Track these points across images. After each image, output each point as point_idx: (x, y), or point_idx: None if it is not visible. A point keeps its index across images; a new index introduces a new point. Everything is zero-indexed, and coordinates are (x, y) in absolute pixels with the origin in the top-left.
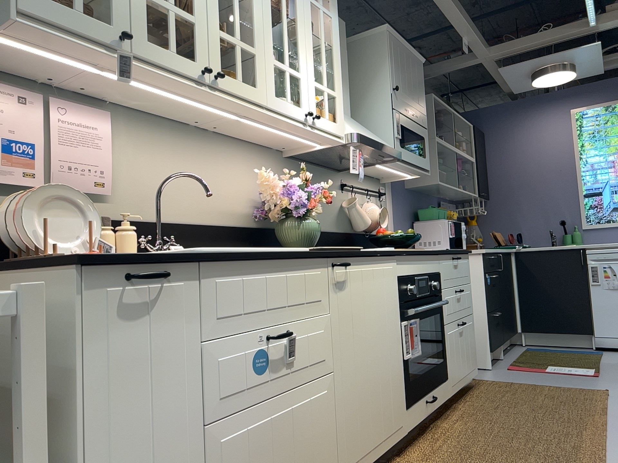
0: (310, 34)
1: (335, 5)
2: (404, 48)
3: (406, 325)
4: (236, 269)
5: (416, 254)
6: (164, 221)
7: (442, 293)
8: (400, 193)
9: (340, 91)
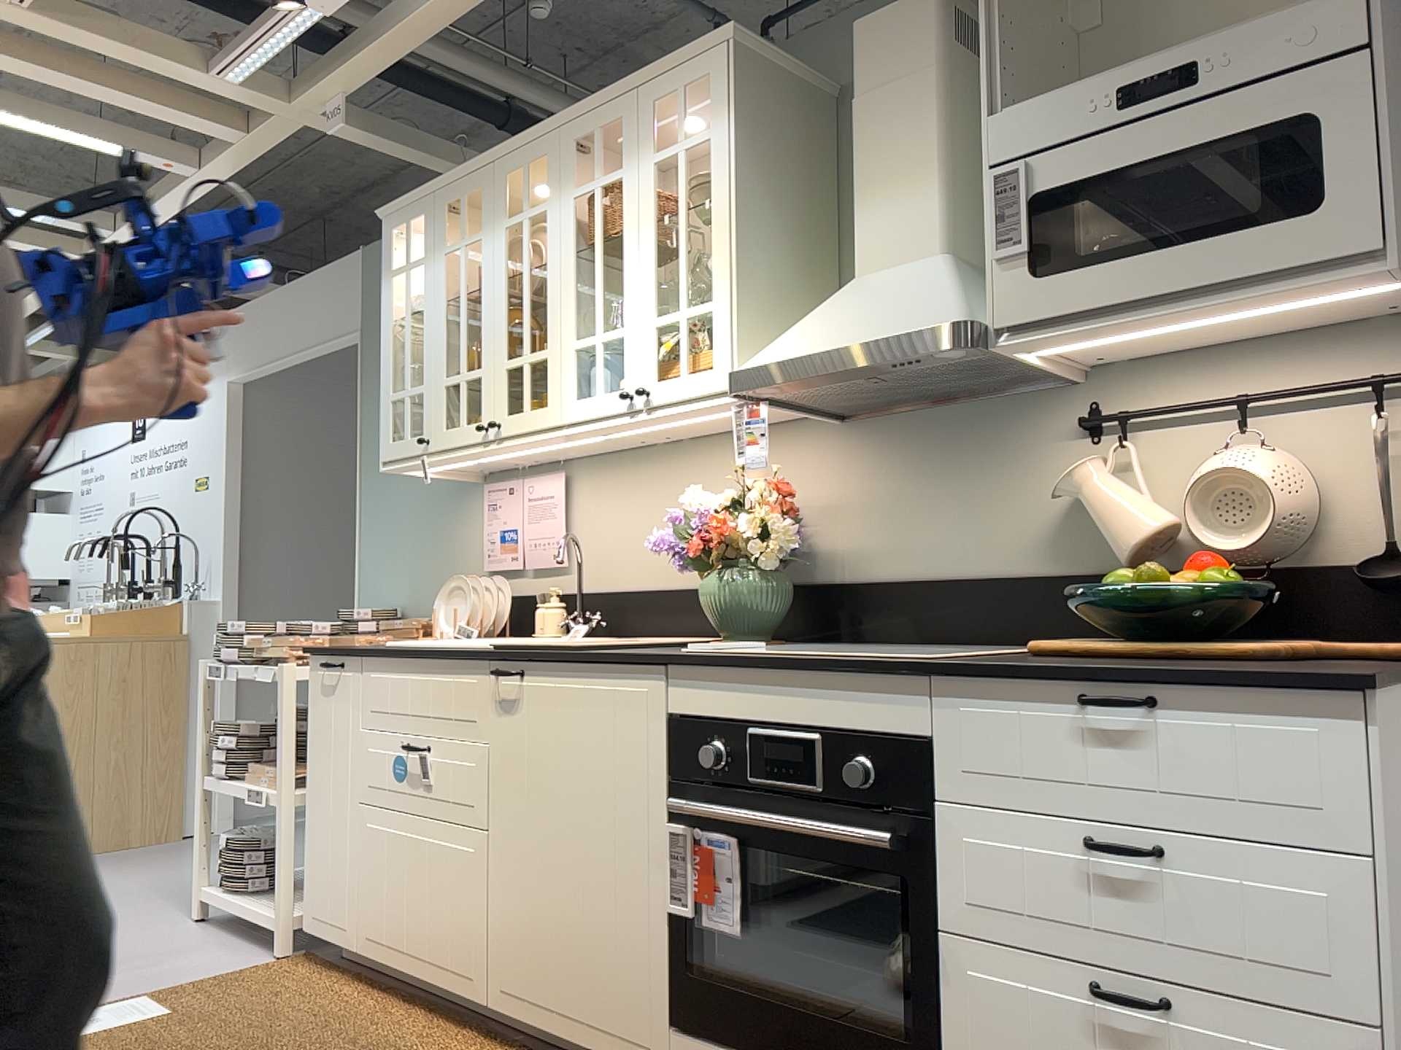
0: (646, 232)
1: (720, 98)
2: None
3: (678, 833)
4: (387, 665)
5: (742, 667)
6: (619, 589)
7: (938, 815)
8: None
9: (722, 289)
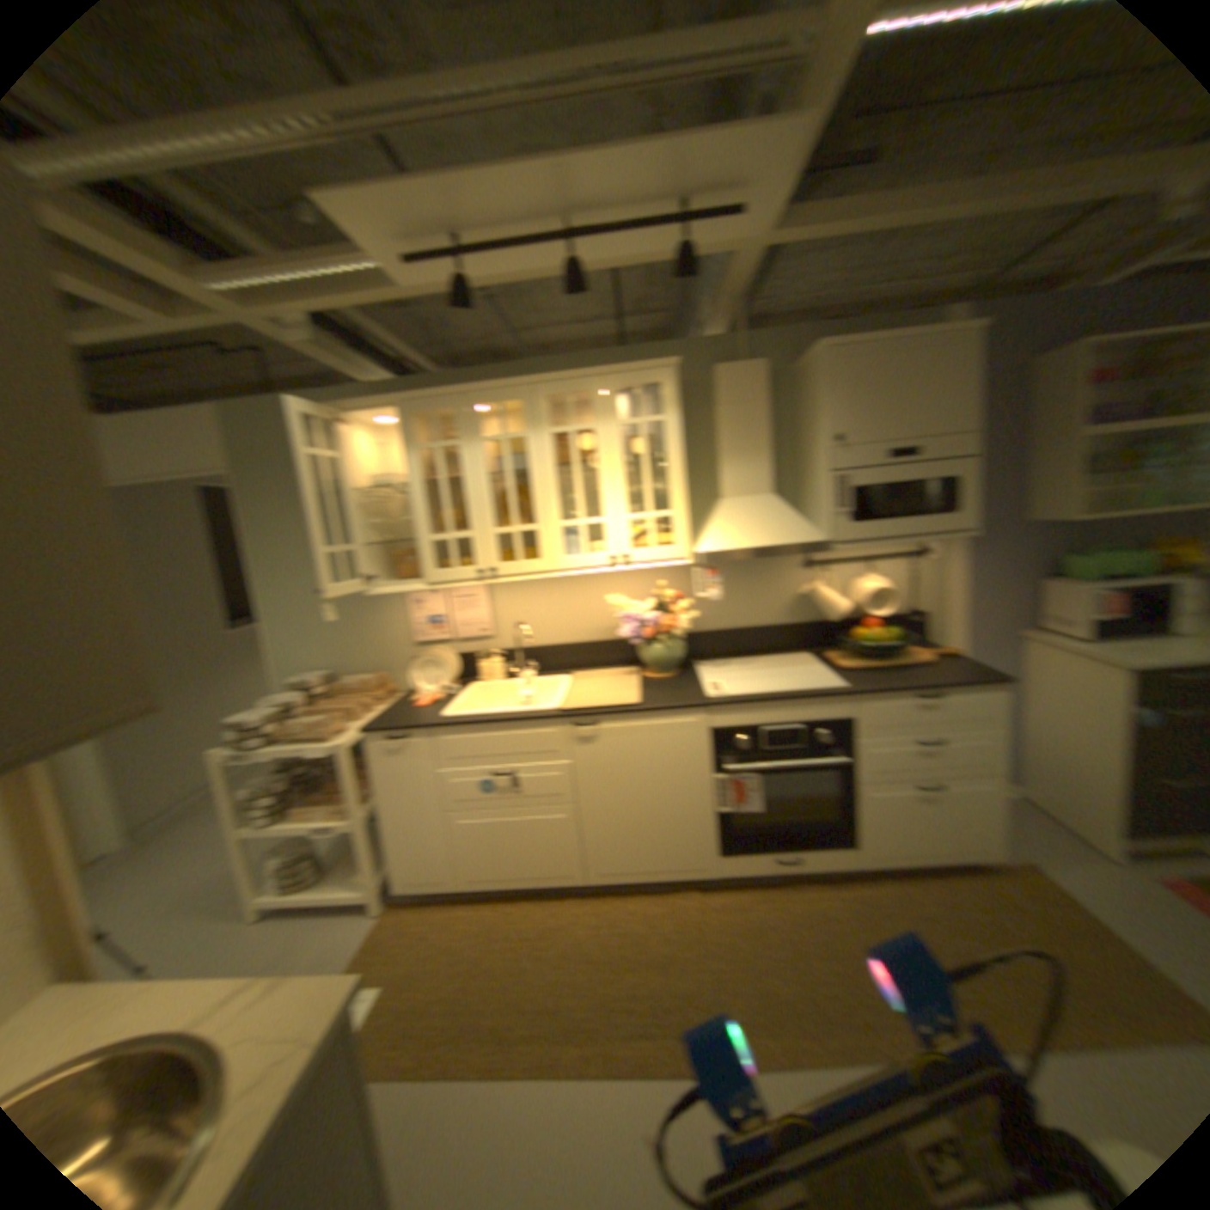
0: (614, 468)
1: (667, 400)
2: (883, 348)
3: (719, 781)
4: (457, 734)
5: (757, 705)
6: (534, 647)
7: (855, 748)
8: (996, 537)
9: (675, 509)
